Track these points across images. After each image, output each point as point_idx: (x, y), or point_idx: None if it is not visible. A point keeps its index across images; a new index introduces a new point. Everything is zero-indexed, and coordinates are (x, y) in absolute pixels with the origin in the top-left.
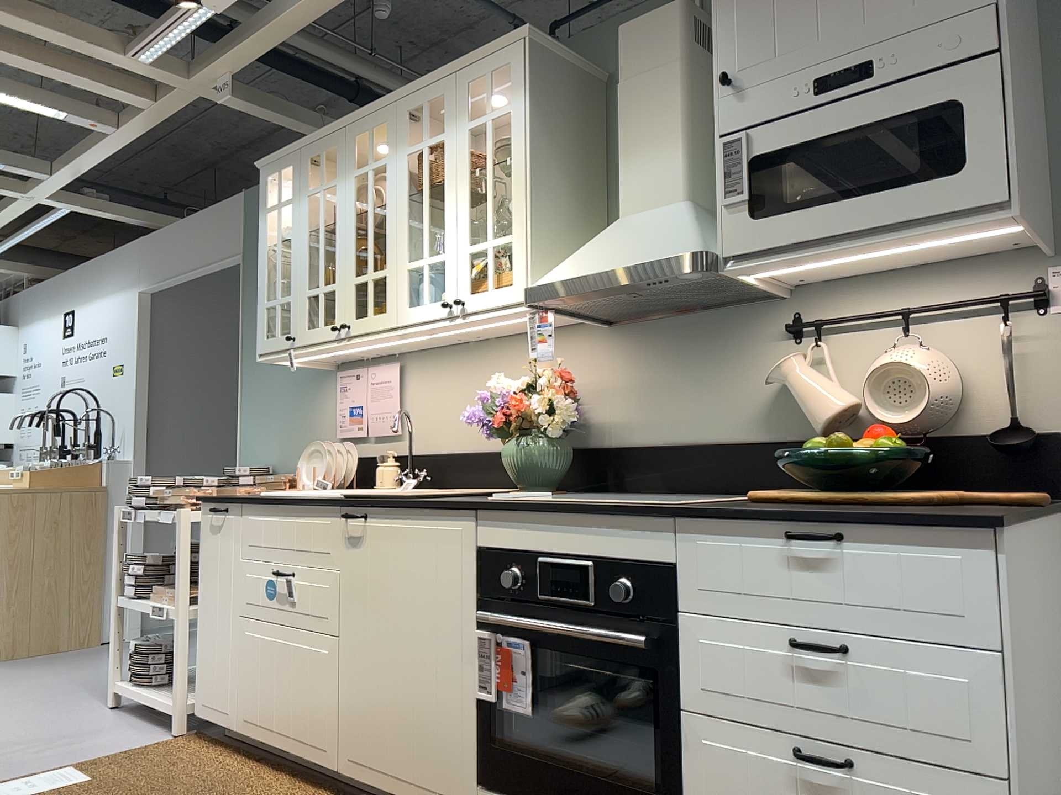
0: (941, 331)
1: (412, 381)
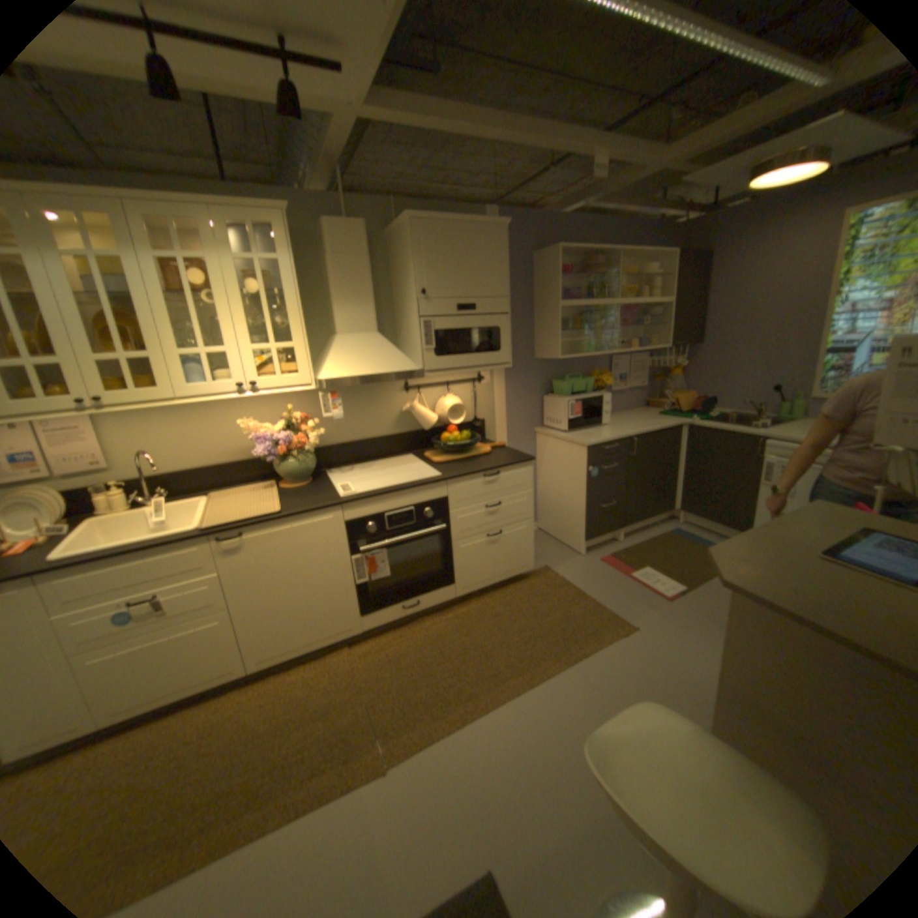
0: (455, 390)
1: (110, 425)
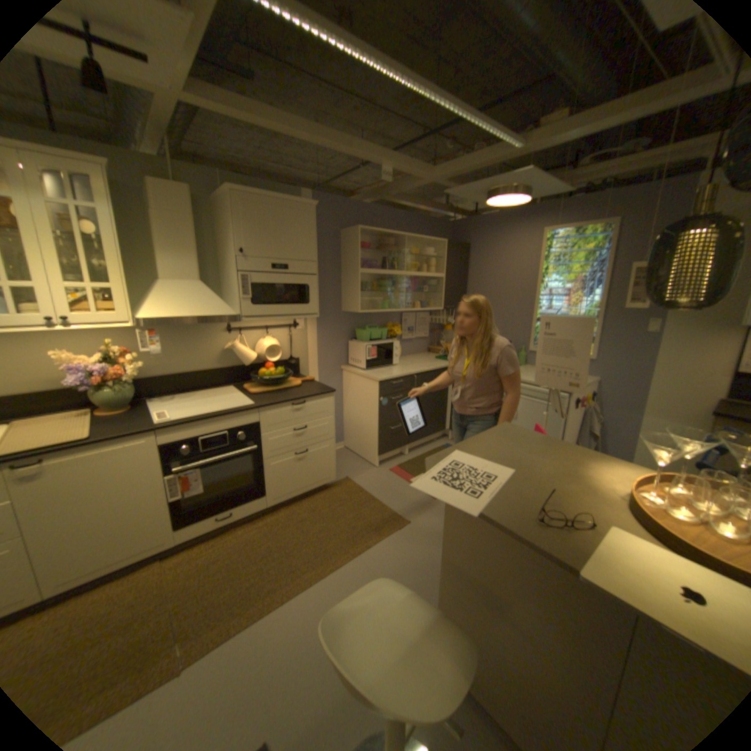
0: (273, 332)
1: None
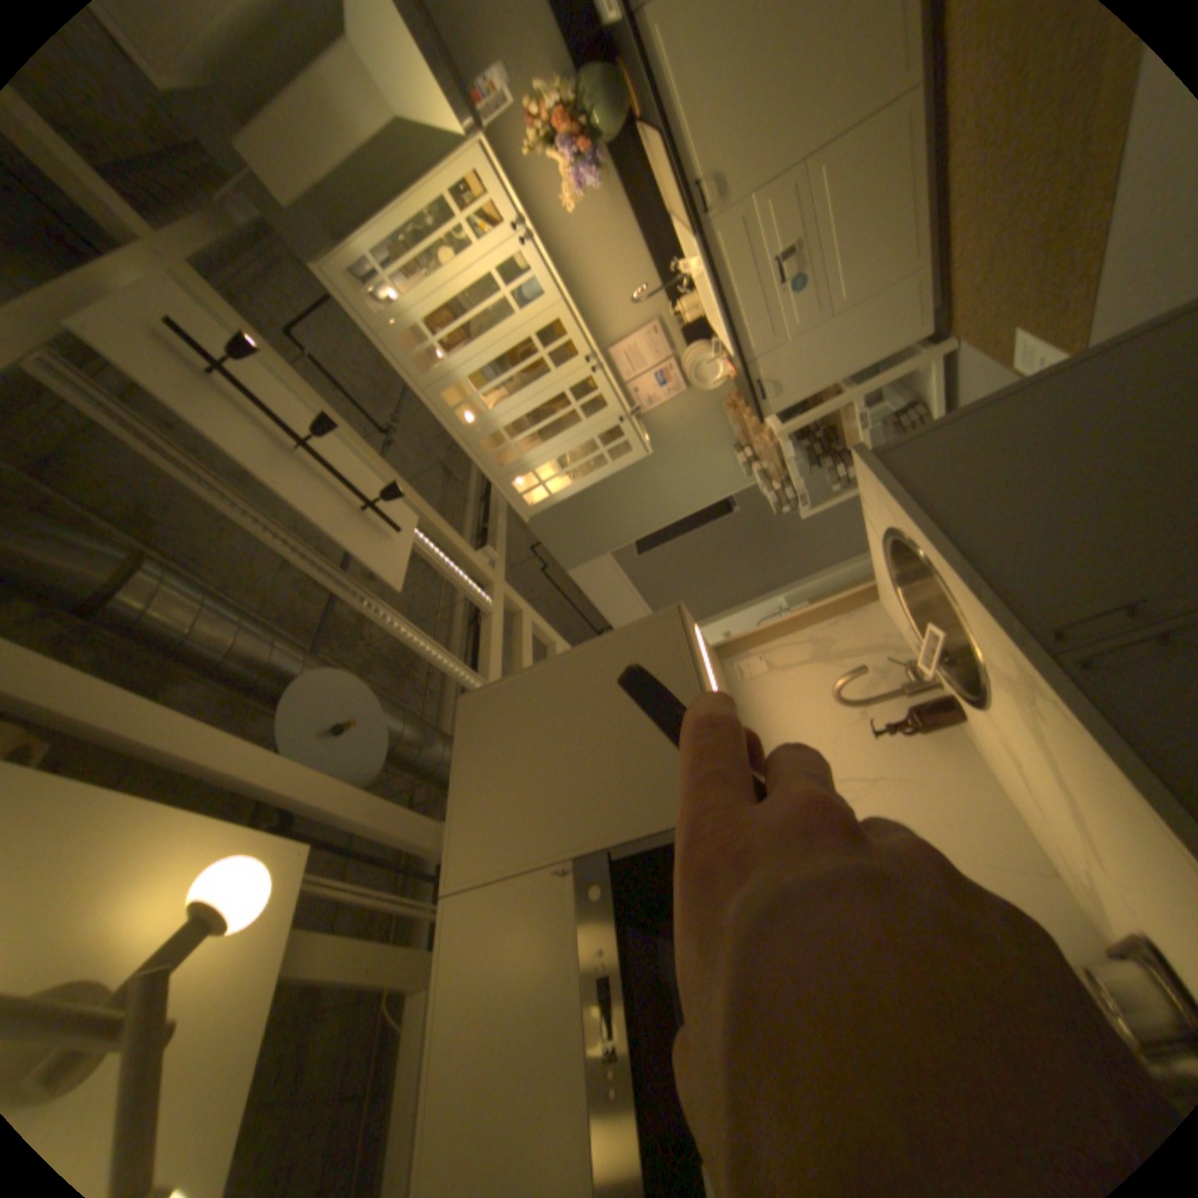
0: None
1: (617, 325)
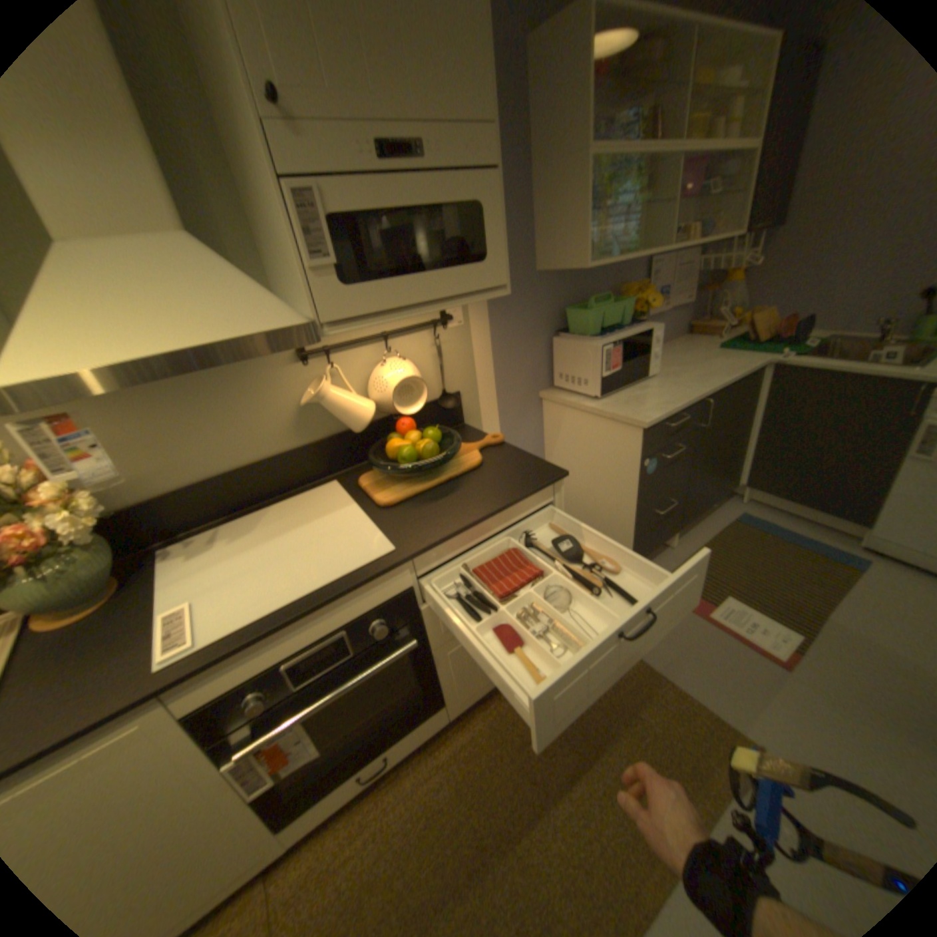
0: (401, 344)
1: None
